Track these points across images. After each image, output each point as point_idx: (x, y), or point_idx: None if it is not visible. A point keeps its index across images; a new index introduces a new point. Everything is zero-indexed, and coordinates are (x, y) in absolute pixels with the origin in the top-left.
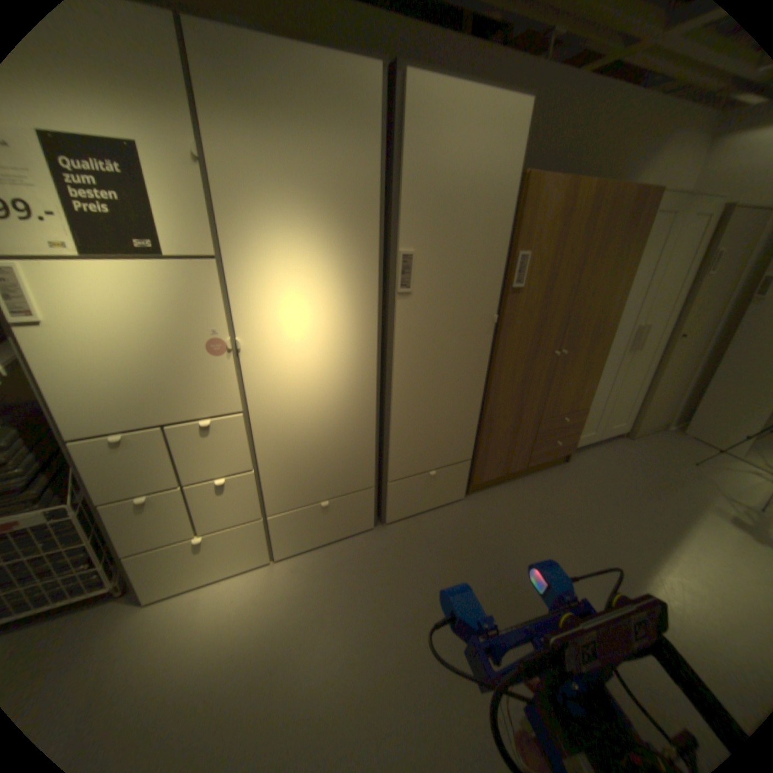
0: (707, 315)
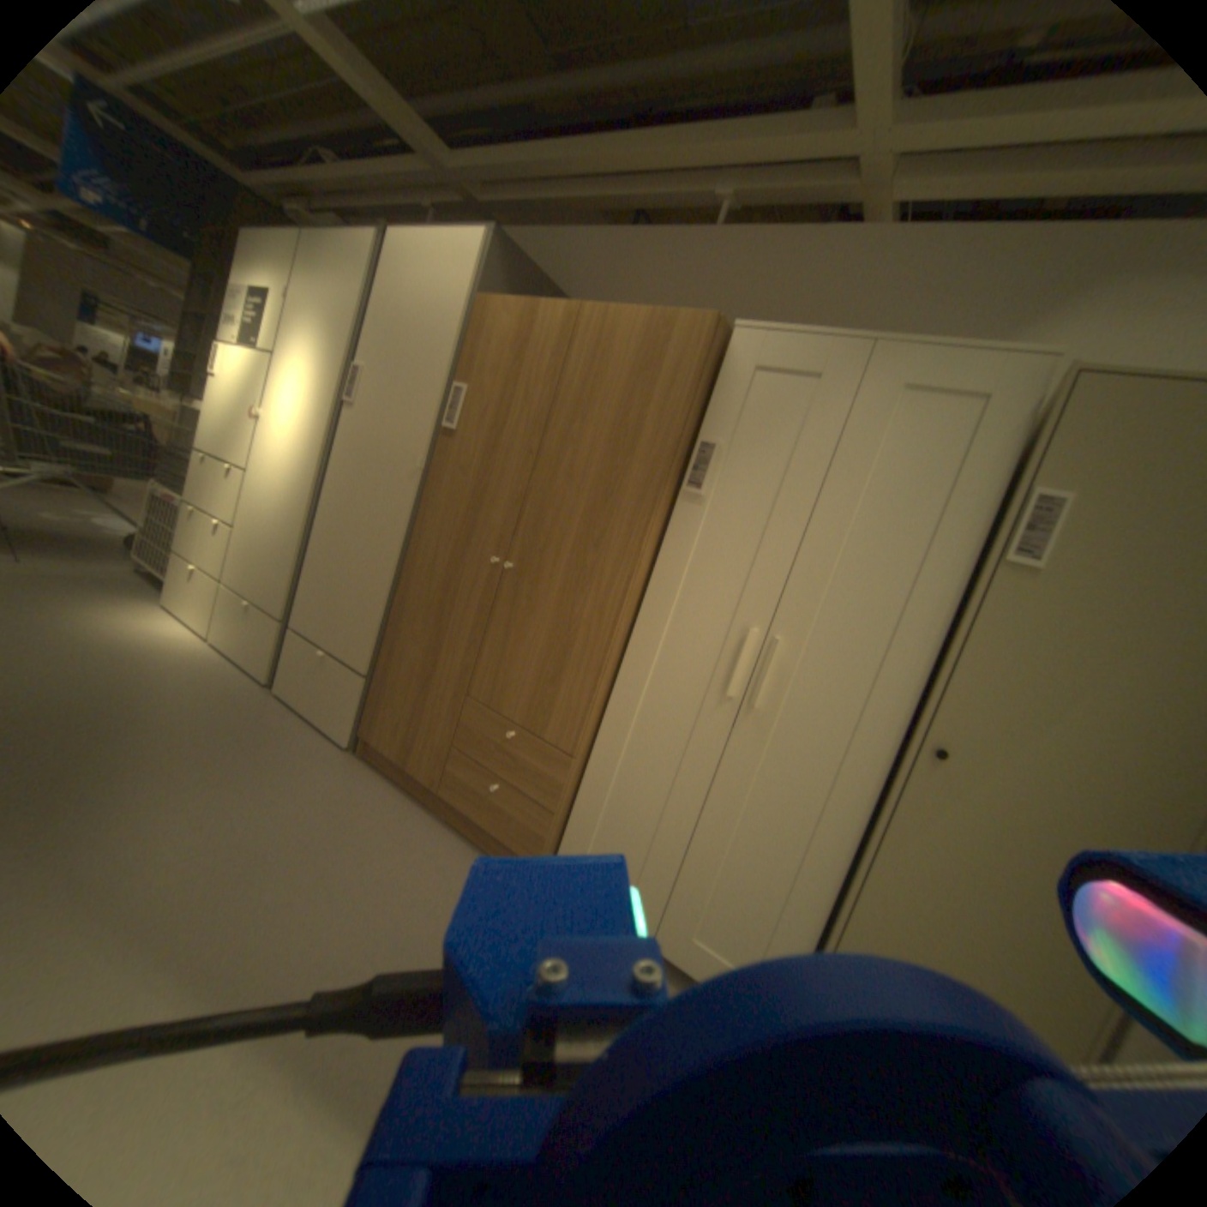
0: (1087, 740)
